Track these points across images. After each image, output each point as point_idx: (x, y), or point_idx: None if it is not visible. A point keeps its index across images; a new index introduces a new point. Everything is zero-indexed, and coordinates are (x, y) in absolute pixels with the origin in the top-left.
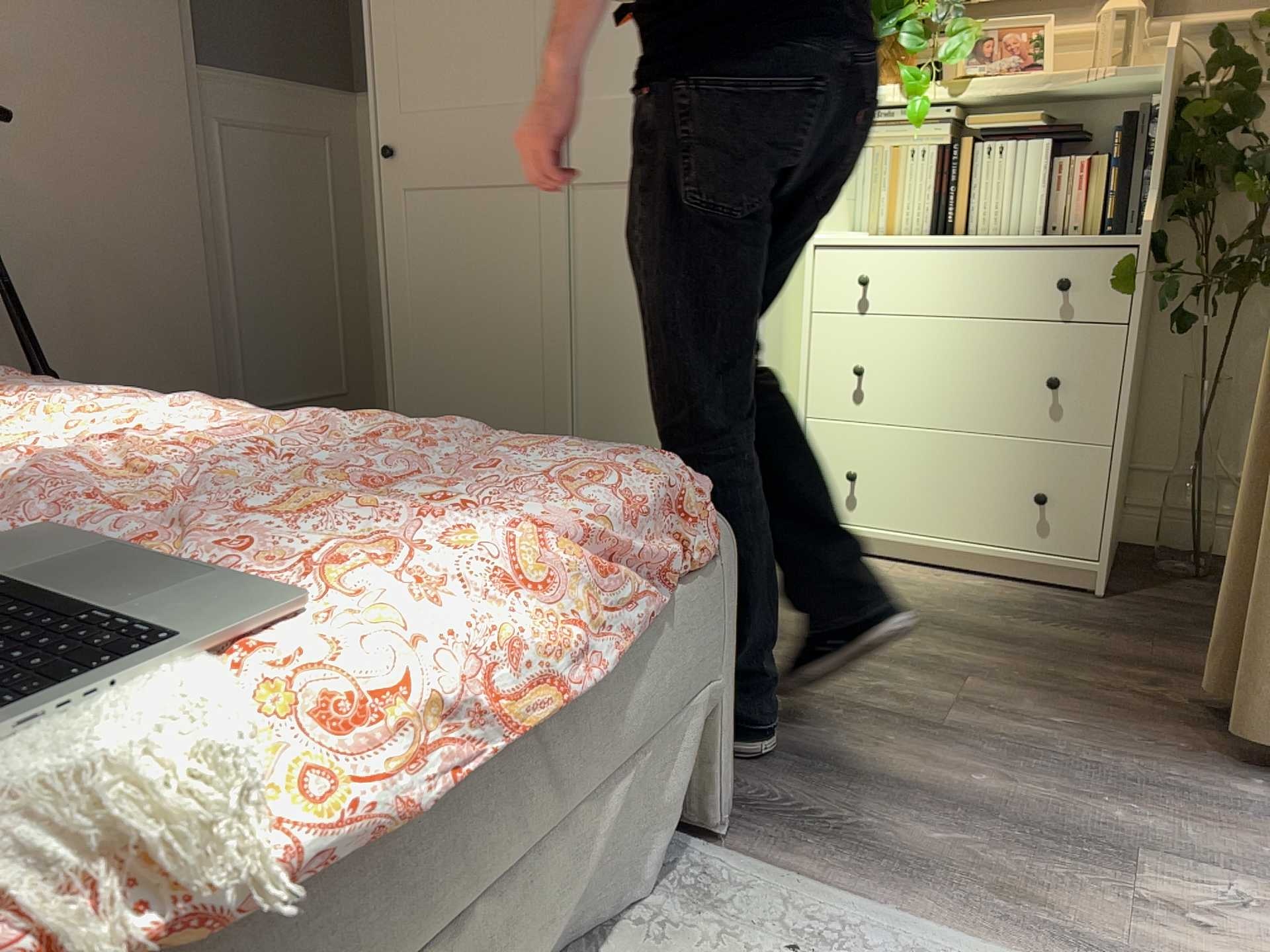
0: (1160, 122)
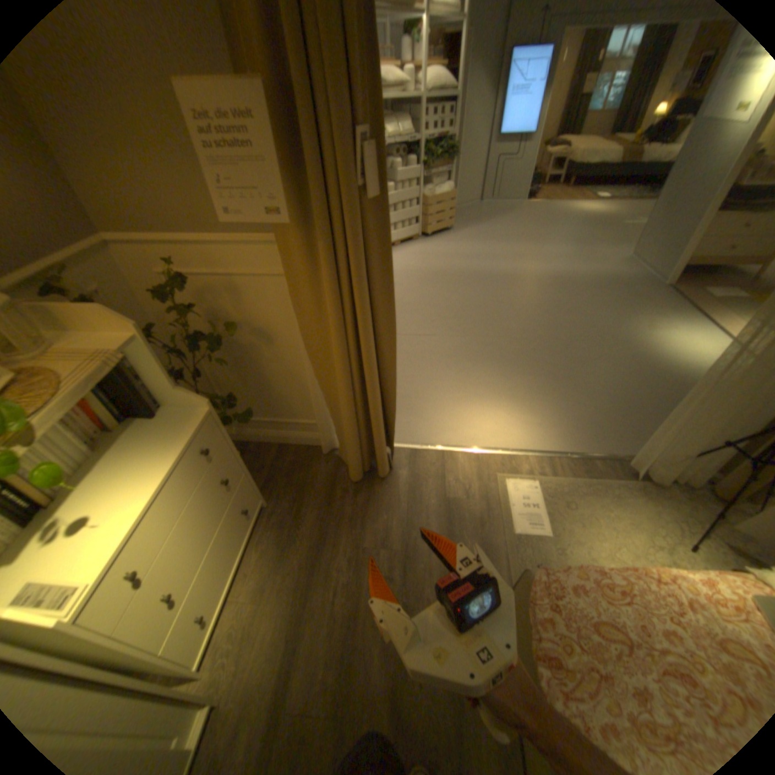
0: (138, 358)
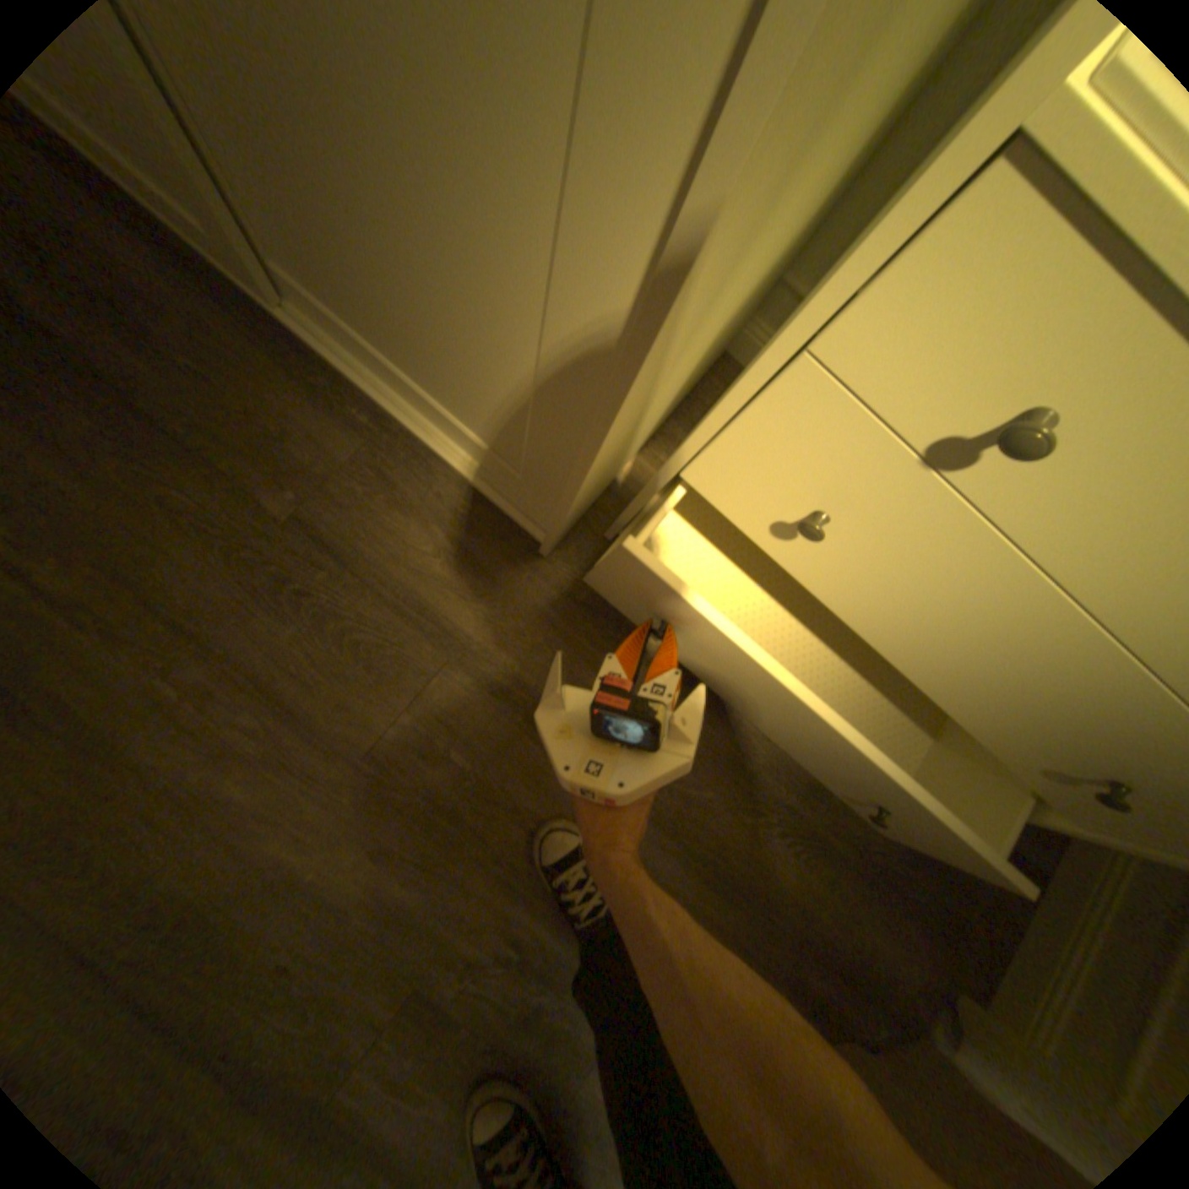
0: None
